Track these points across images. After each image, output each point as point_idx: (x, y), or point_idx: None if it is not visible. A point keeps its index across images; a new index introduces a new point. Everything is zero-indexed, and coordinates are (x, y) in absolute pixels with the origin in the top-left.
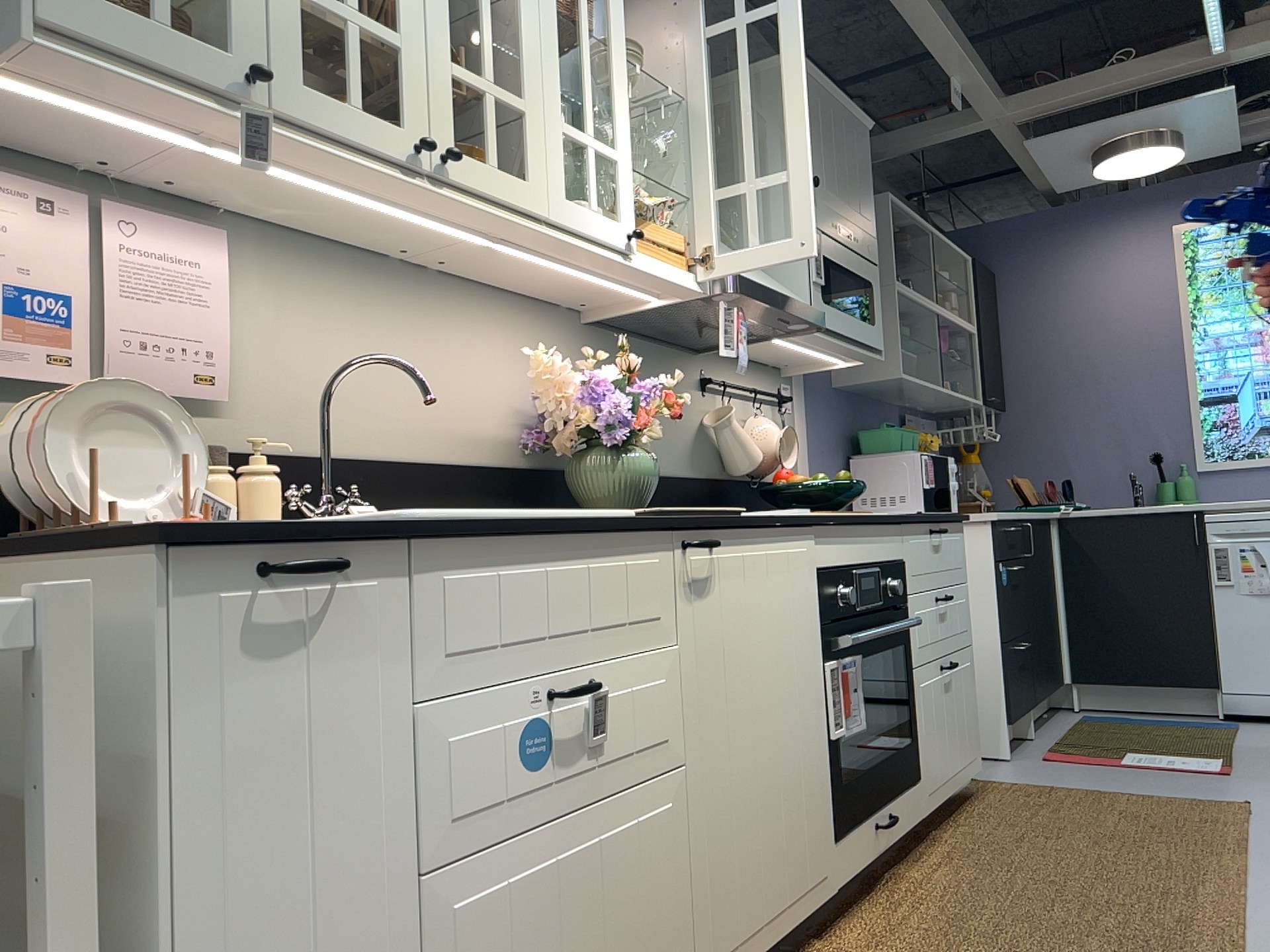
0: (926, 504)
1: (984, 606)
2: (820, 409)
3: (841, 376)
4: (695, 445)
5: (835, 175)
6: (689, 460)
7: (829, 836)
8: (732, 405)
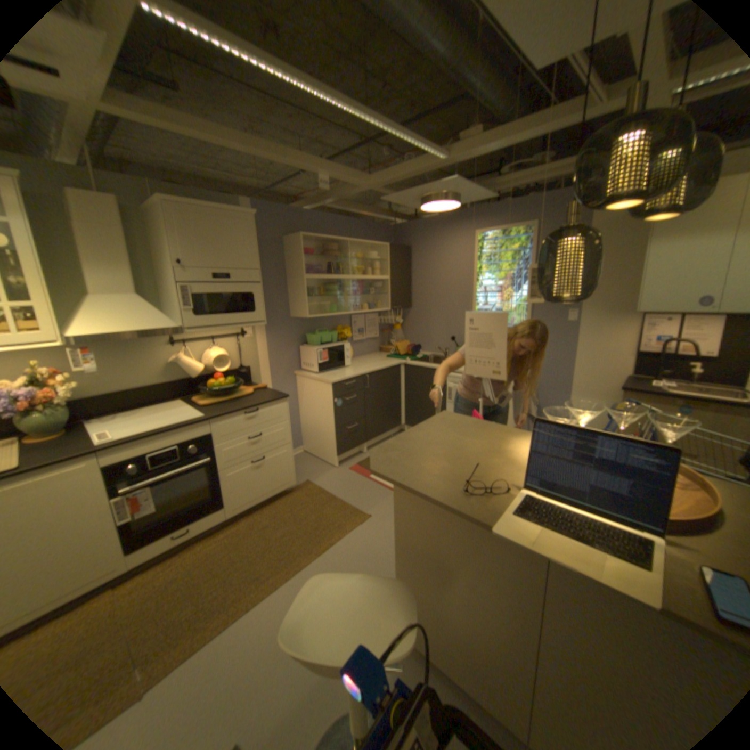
0: (320, 371)
1: (330, 416)
2: (275, 331)
3: (292, 314)
4: (163, 371)
5: (209, 251)
6: (159, 378)
7: (115, 559)
8: (185, 351)
